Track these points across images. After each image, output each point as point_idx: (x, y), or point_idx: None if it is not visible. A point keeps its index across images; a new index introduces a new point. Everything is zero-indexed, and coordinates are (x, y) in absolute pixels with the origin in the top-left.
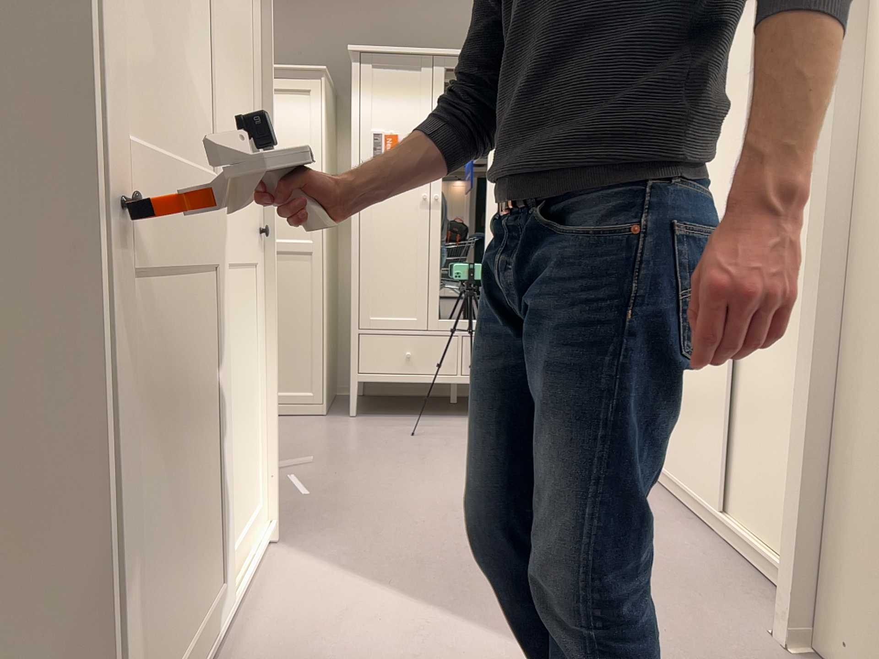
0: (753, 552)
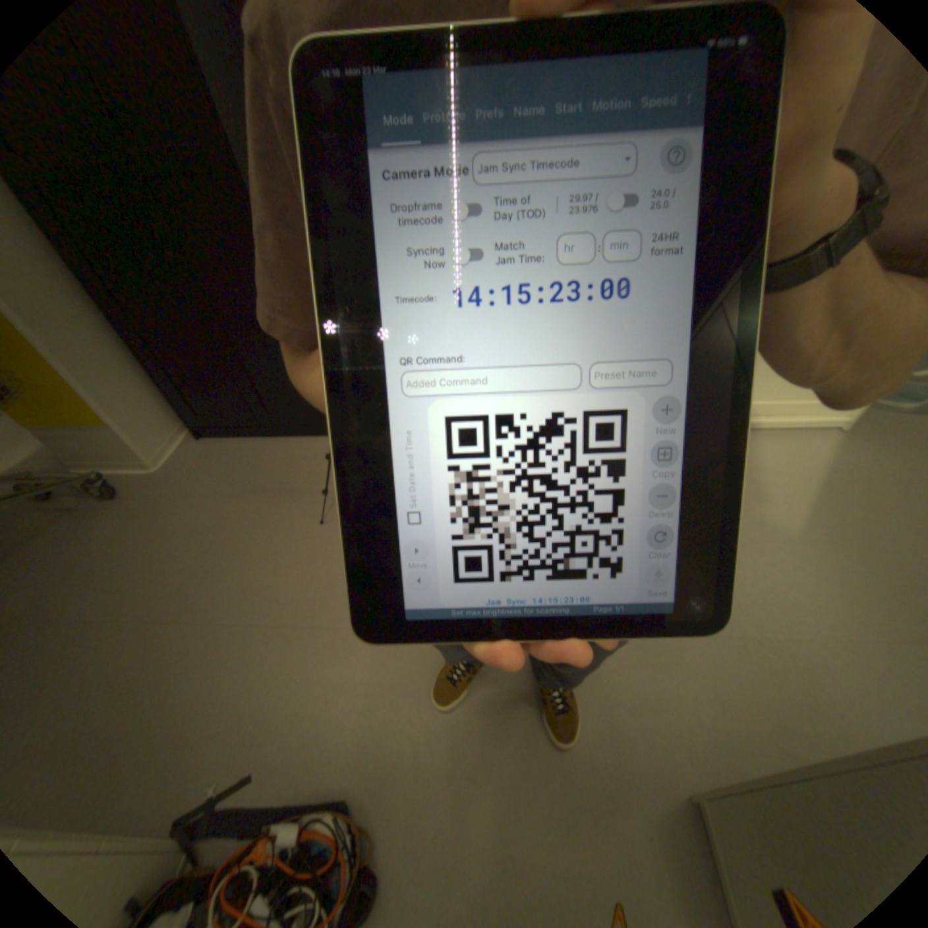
0: None
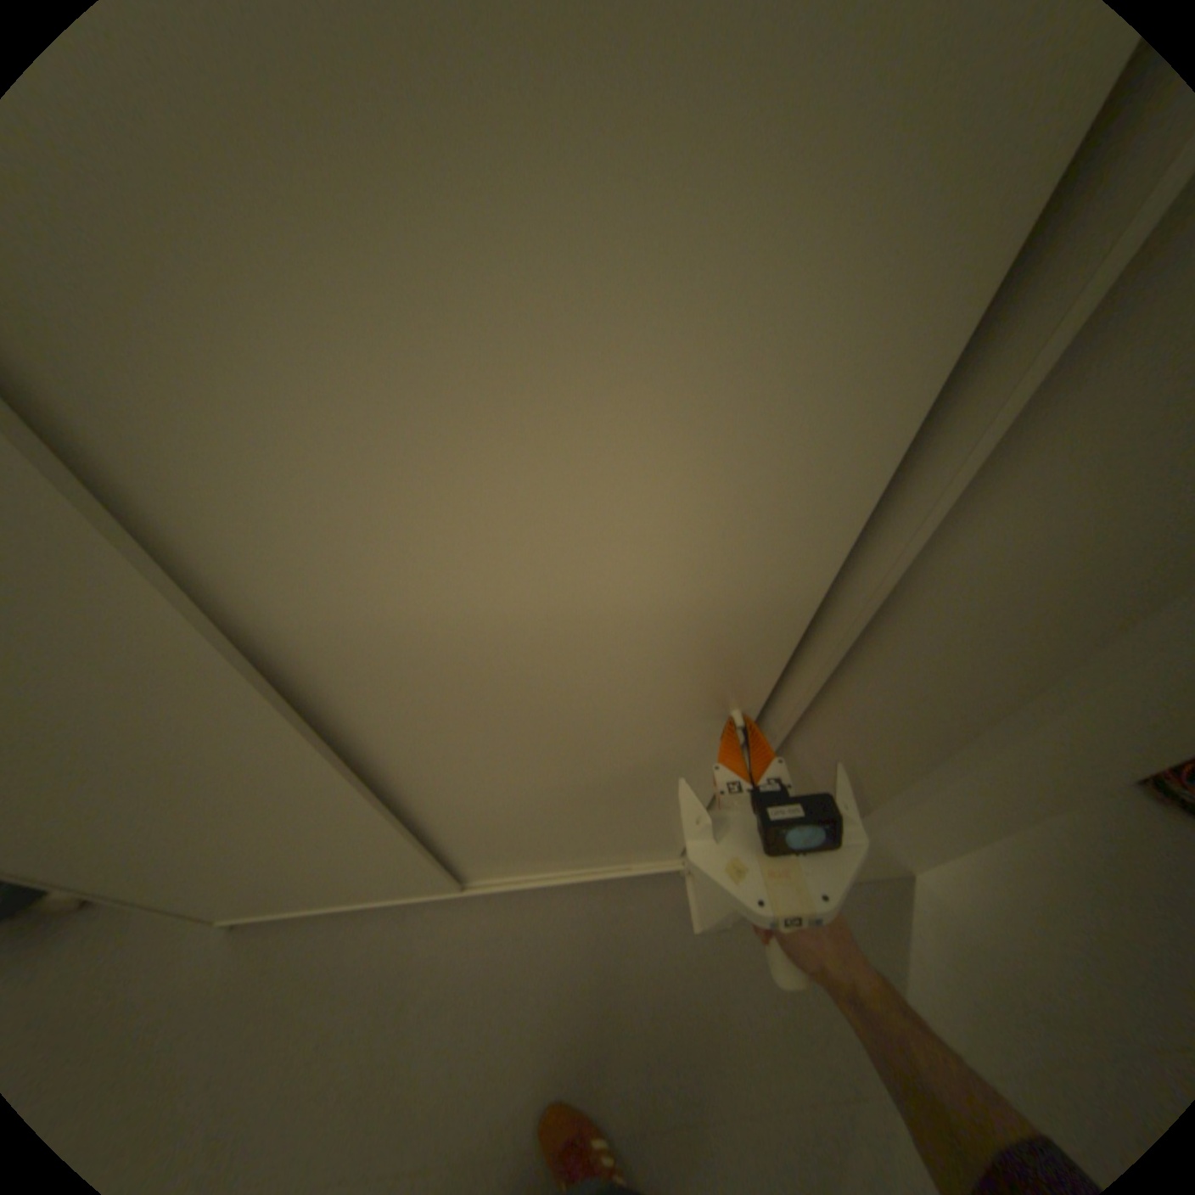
0: (544, 886)
